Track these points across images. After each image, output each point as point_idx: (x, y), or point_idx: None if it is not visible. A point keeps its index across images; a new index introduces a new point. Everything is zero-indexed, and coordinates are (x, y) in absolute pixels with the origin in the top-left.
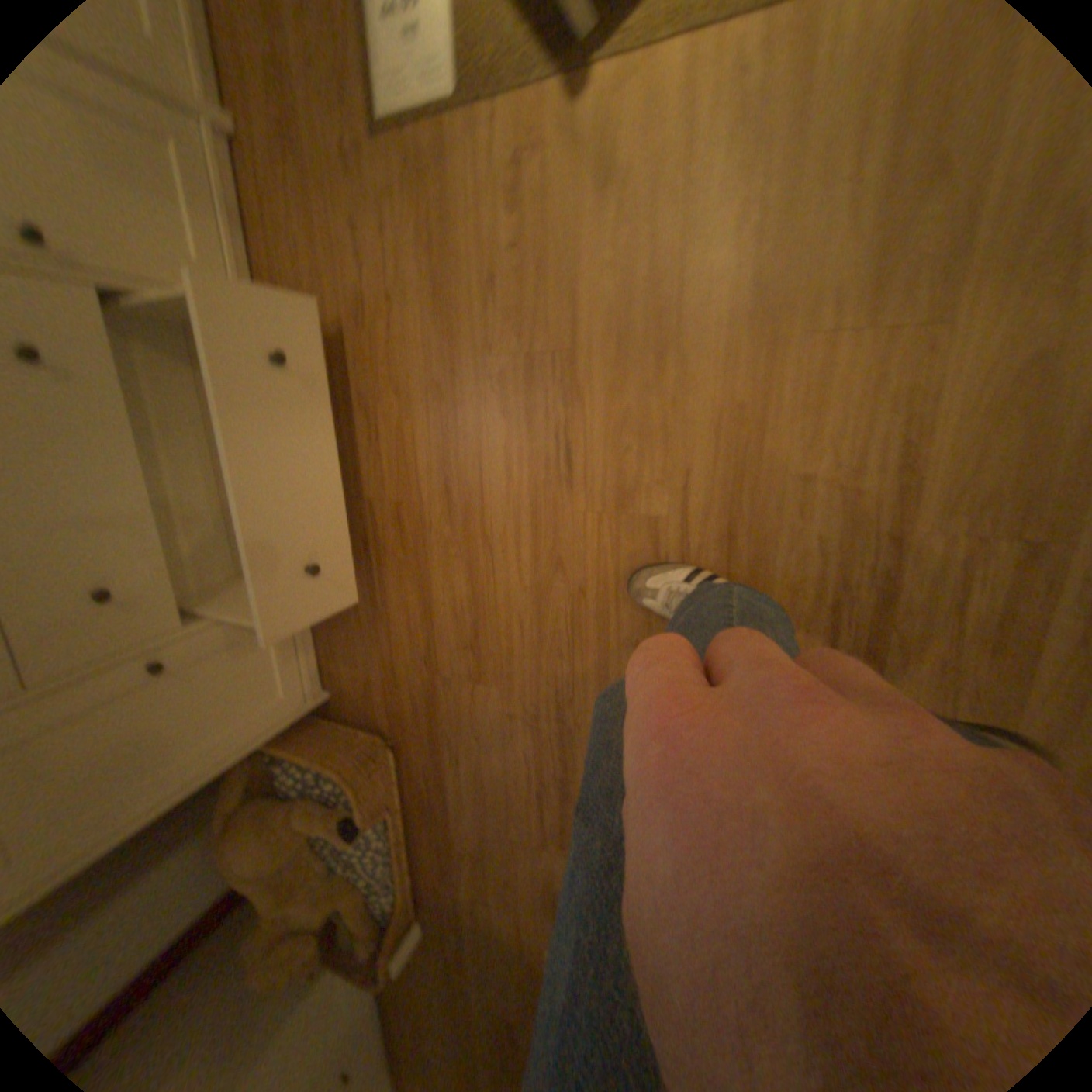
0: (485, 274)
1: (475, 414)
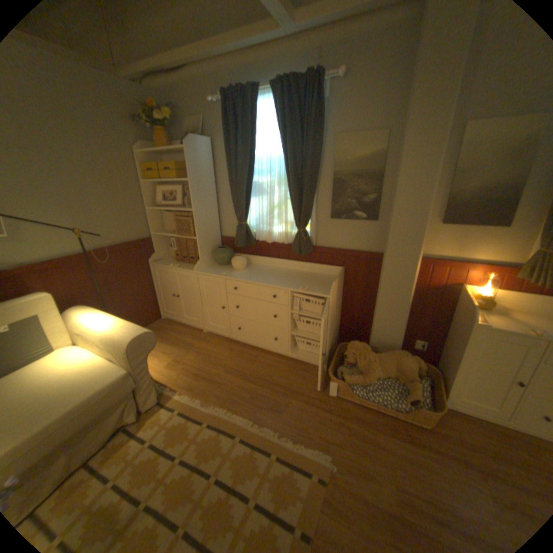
0: None
1: None
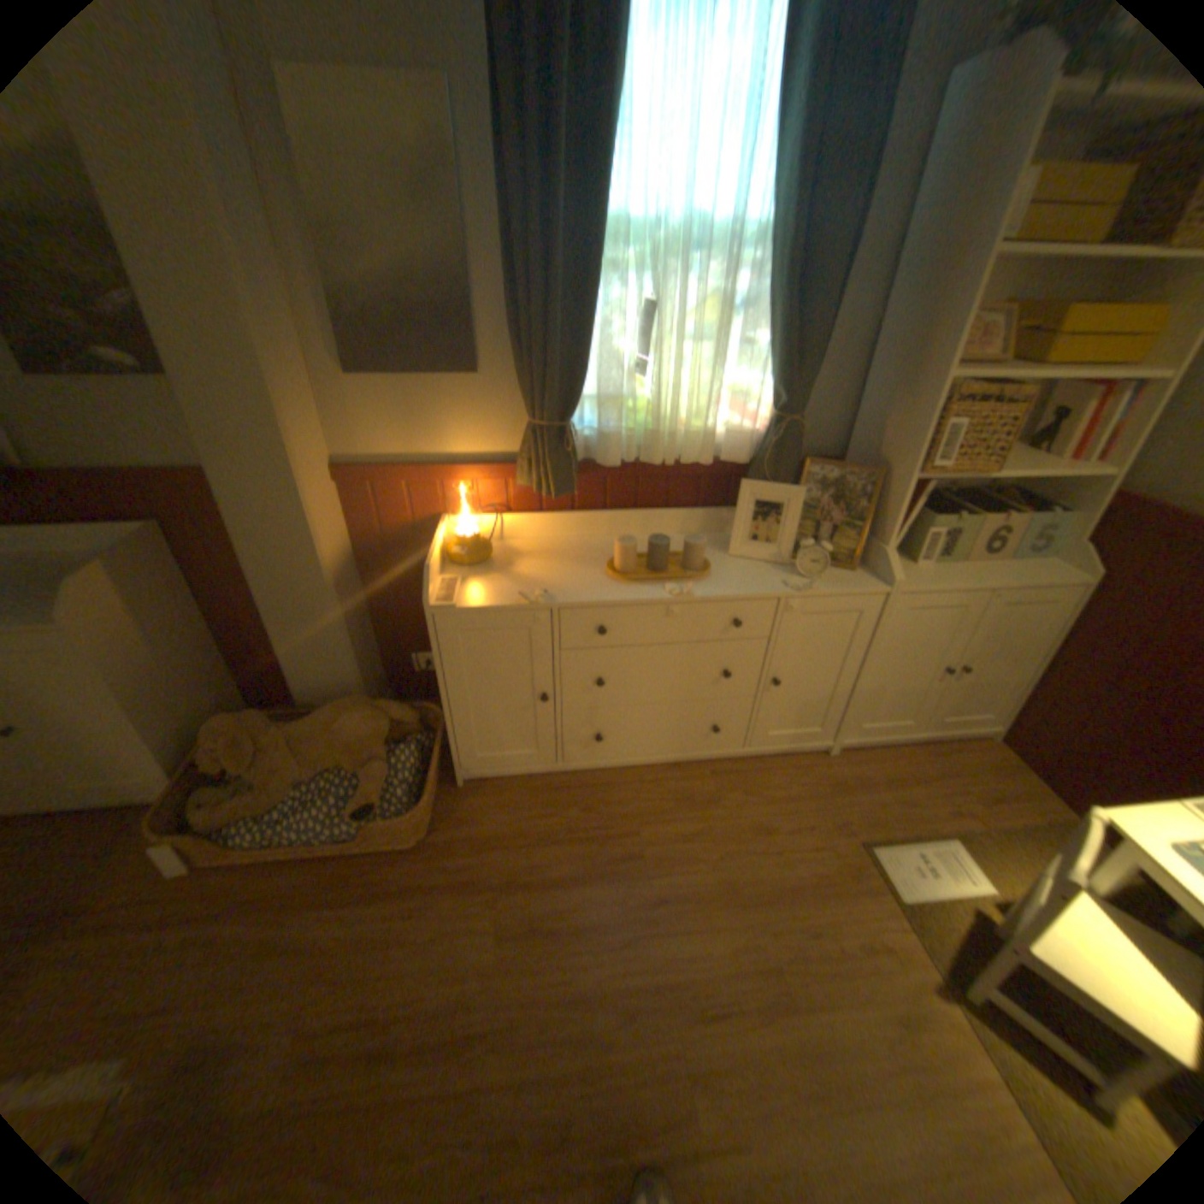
0: (818, 937)
1: (725, 933)
